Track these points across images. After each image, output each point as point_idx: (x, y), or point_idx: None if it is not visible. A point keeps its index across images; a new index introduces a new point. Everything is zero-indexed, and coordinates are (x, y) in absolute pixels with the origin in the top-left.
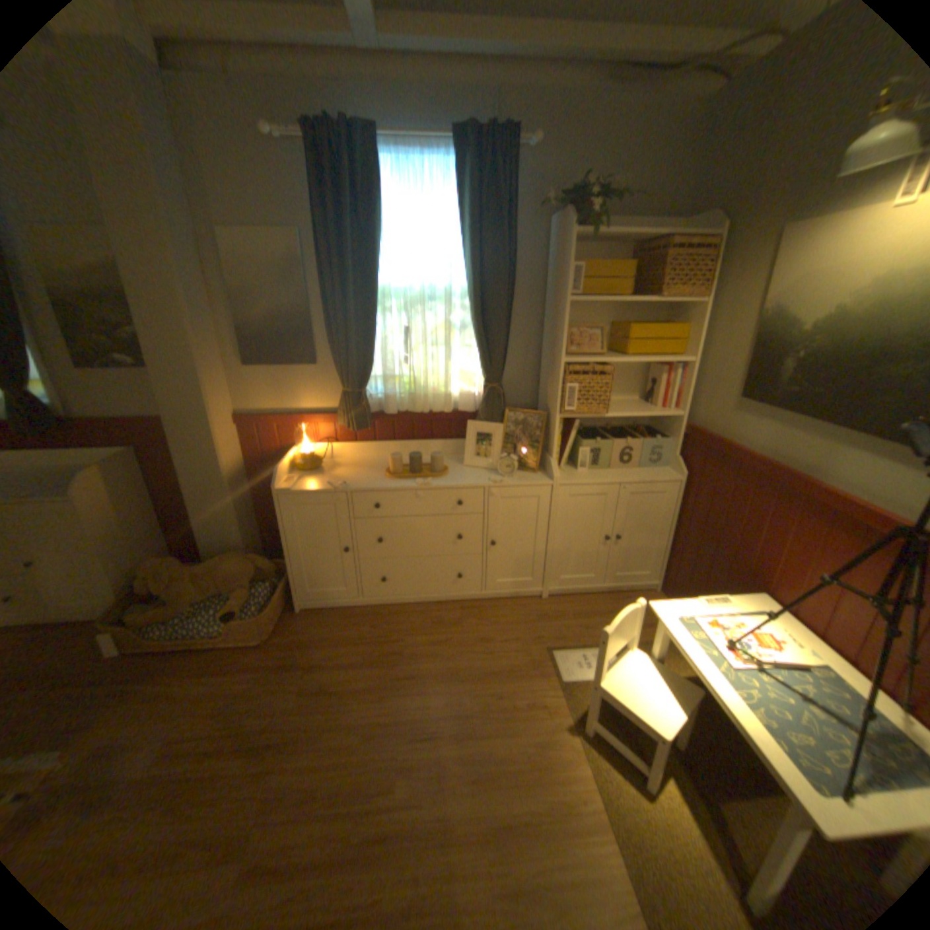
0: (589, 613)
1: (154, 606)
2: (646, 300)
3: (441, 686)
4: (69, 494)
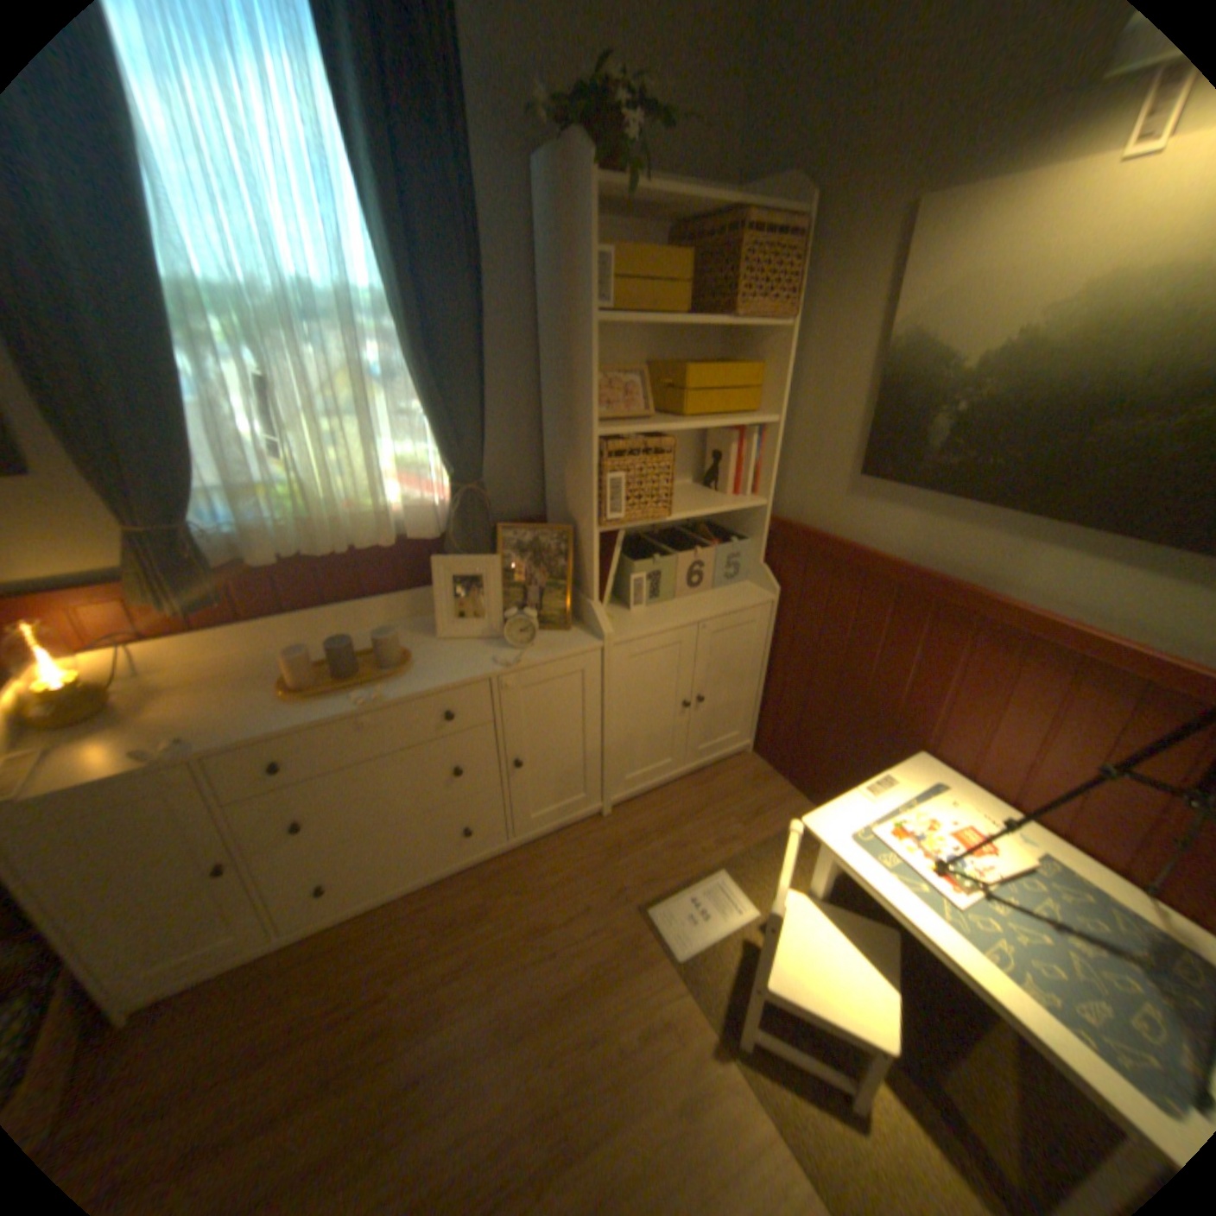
0: (675, 818)
1: None
2: (695, 325)
3: (485, 1066)
4: None
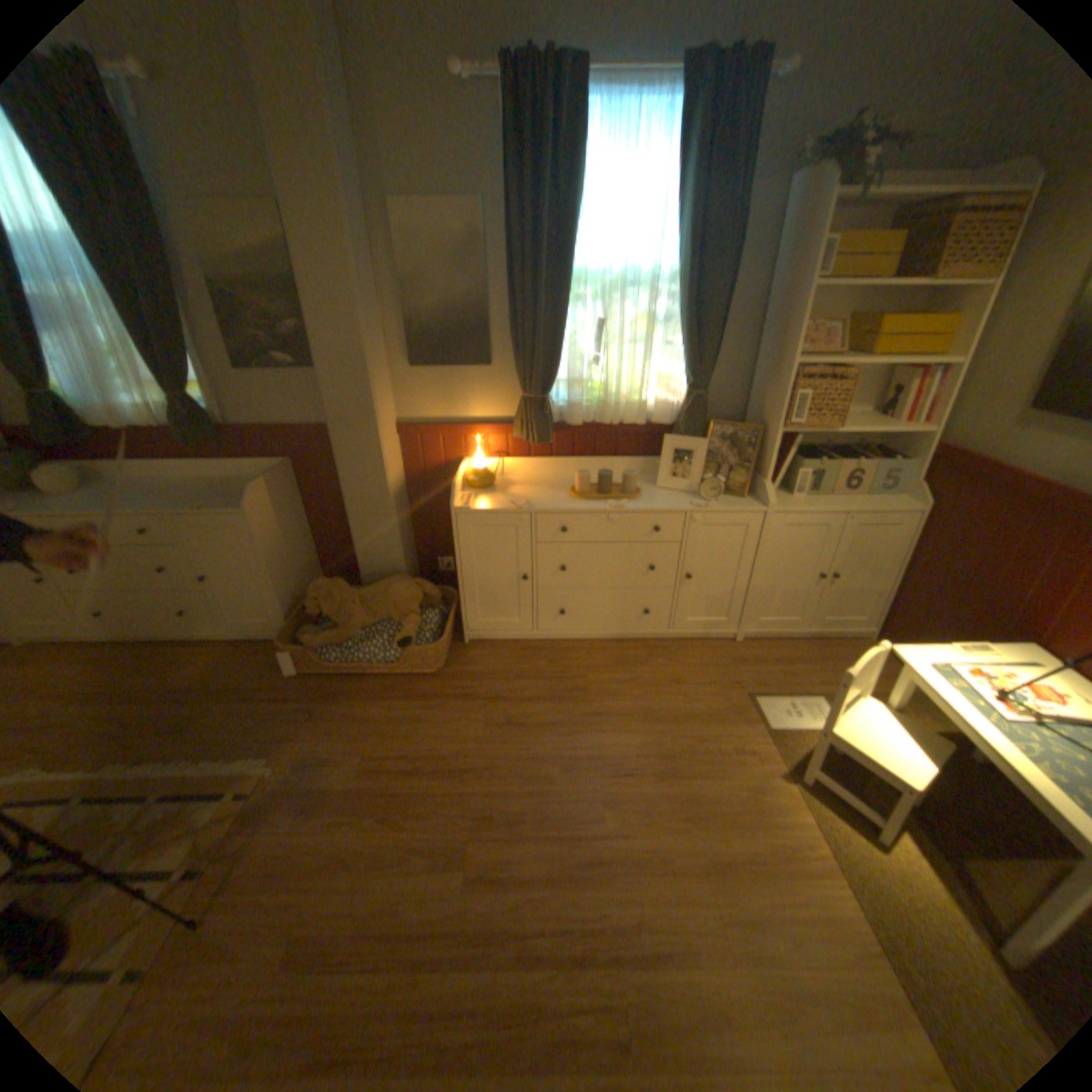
0: (792, 660)
1: (324, 628)
2: (902, 285)
3: (636, 725)
4: (240, 506)
